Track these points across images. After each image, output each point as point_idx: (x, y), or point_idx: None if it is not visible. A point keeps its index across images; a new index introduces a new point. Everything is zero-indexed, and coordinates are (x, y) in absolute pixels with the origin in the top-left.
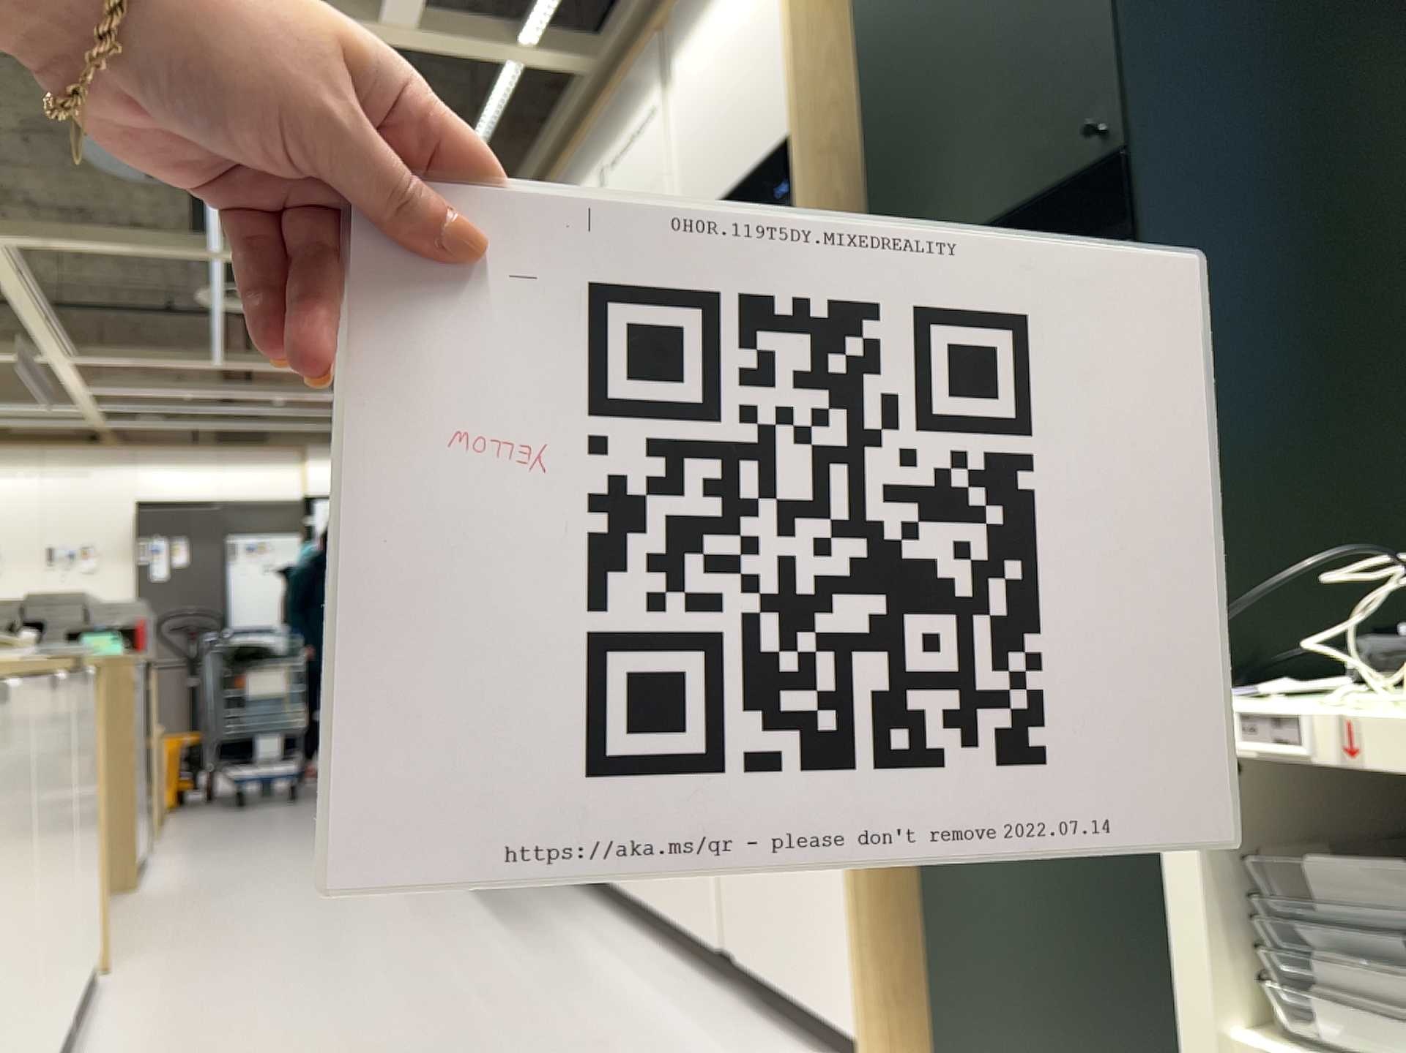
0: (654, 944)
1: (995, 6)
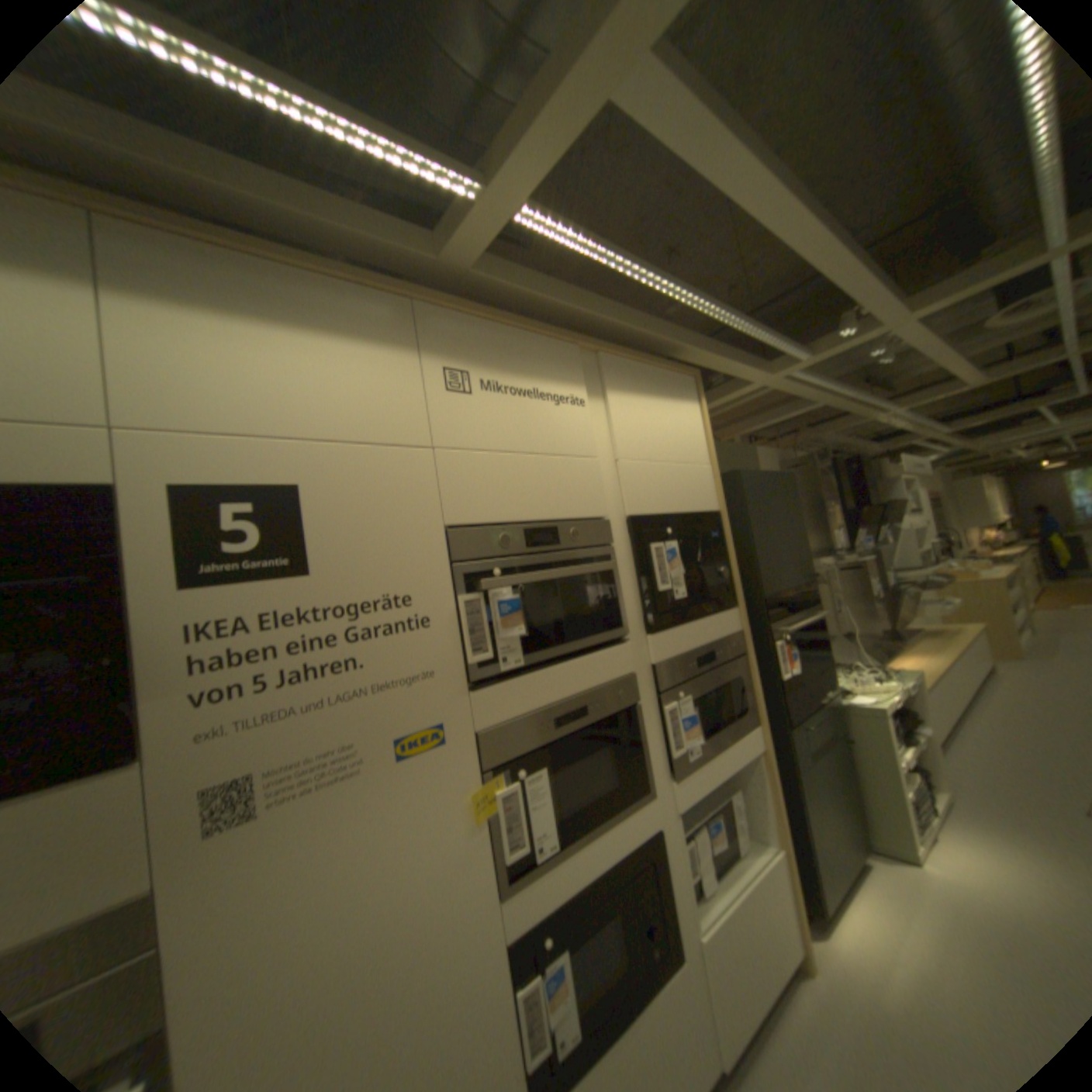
0: None
1: (785, 525)
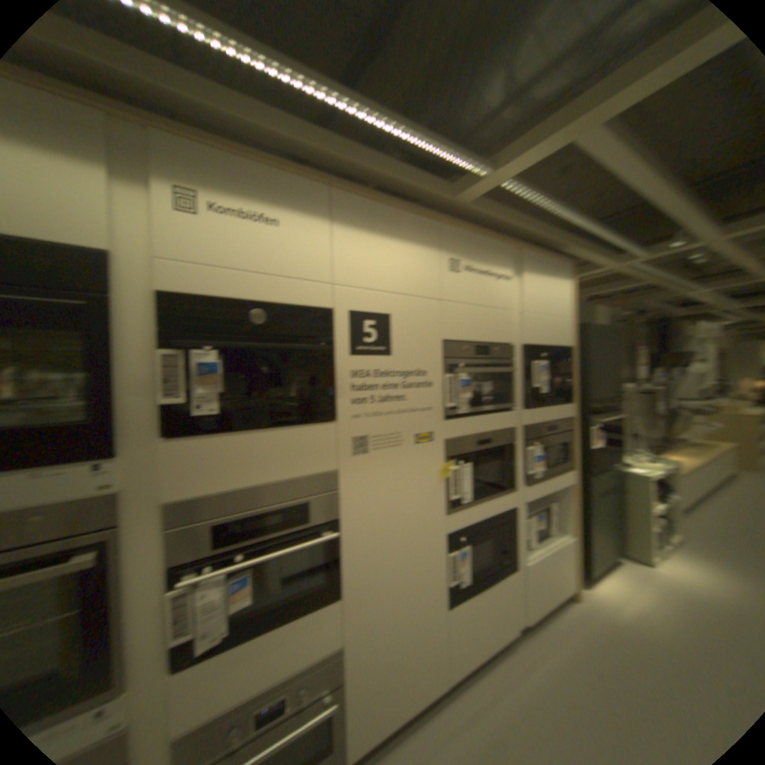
0: (466, 694)
1: (611, 359)
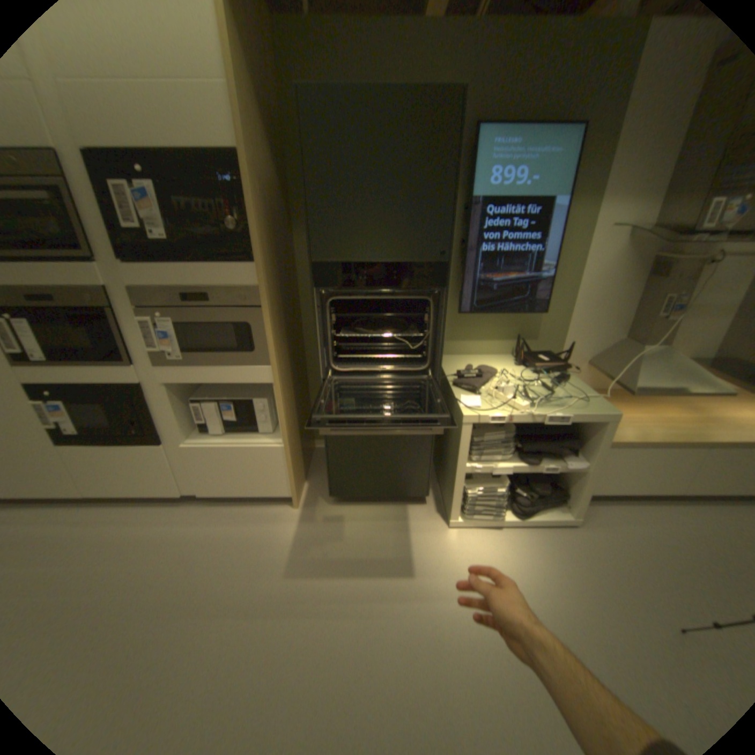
0: (105, 508)
1: (393, 174)
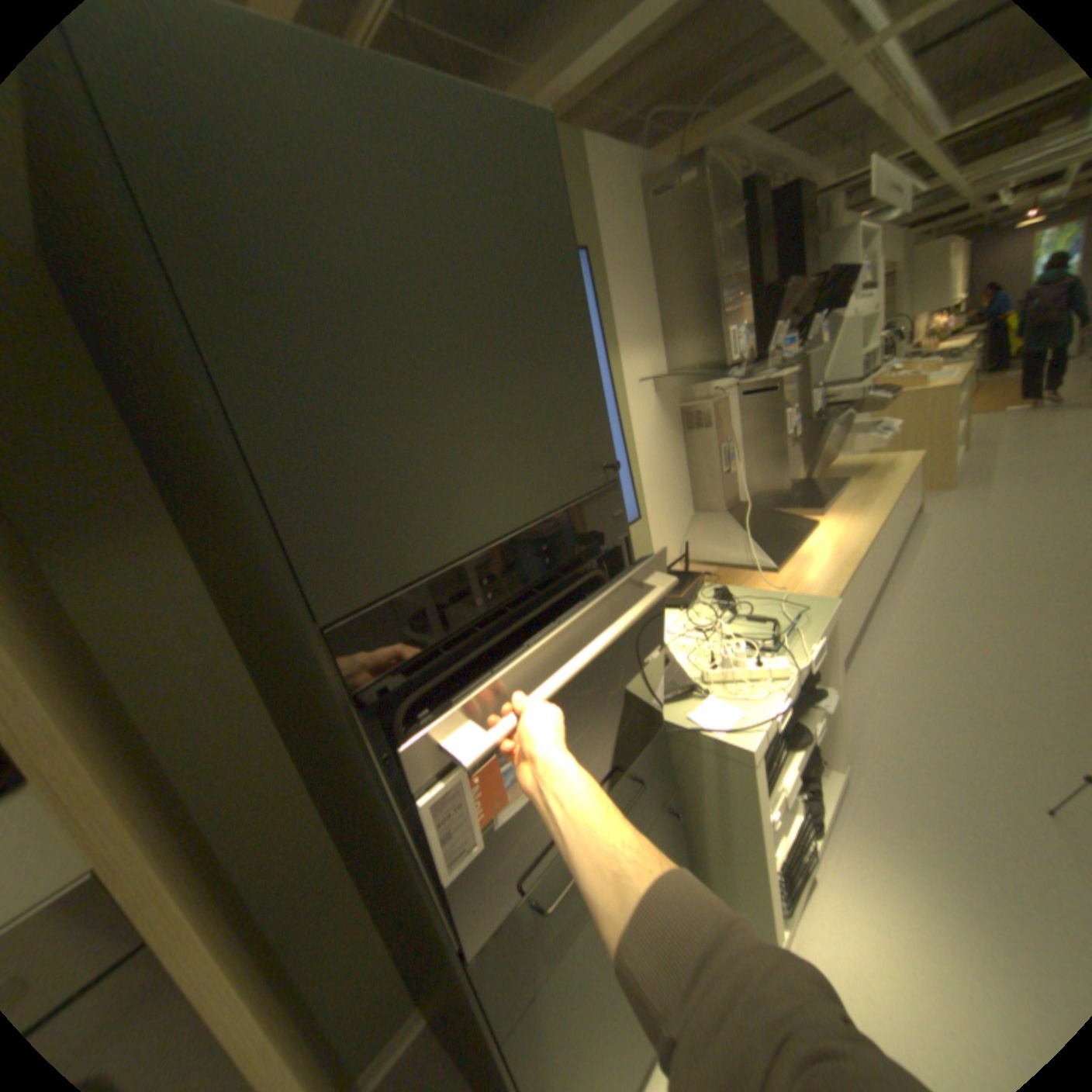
0: None
1: (479, 306)
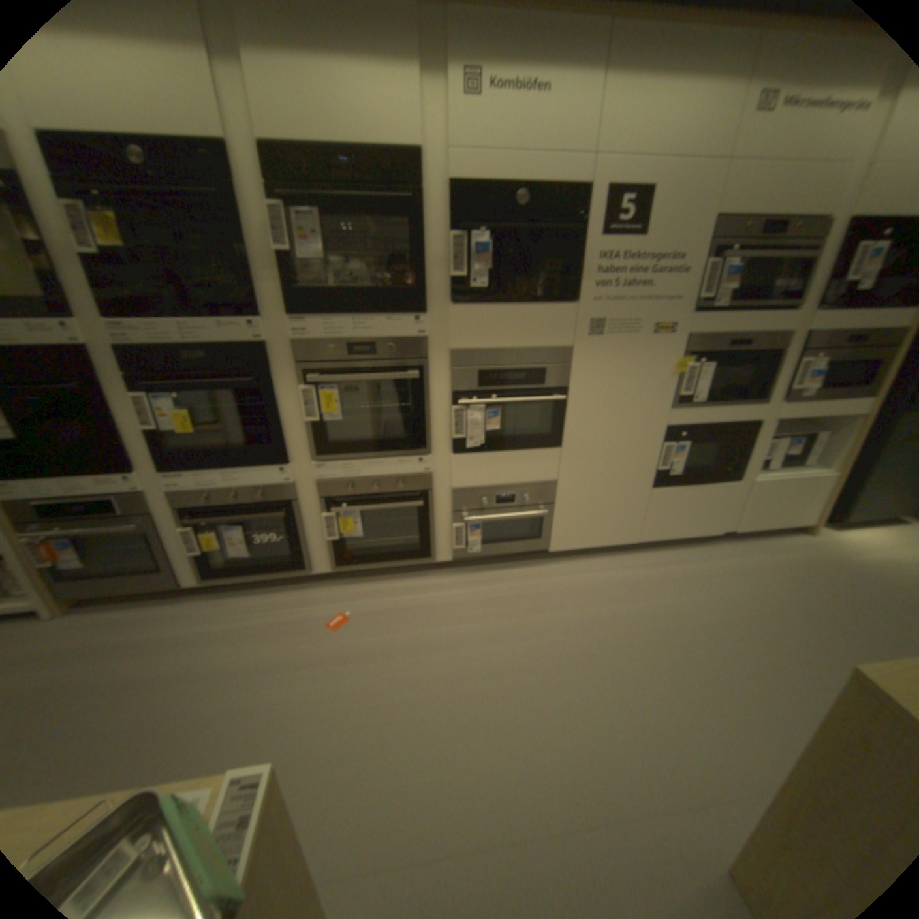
0: (652, 553)
1: None
